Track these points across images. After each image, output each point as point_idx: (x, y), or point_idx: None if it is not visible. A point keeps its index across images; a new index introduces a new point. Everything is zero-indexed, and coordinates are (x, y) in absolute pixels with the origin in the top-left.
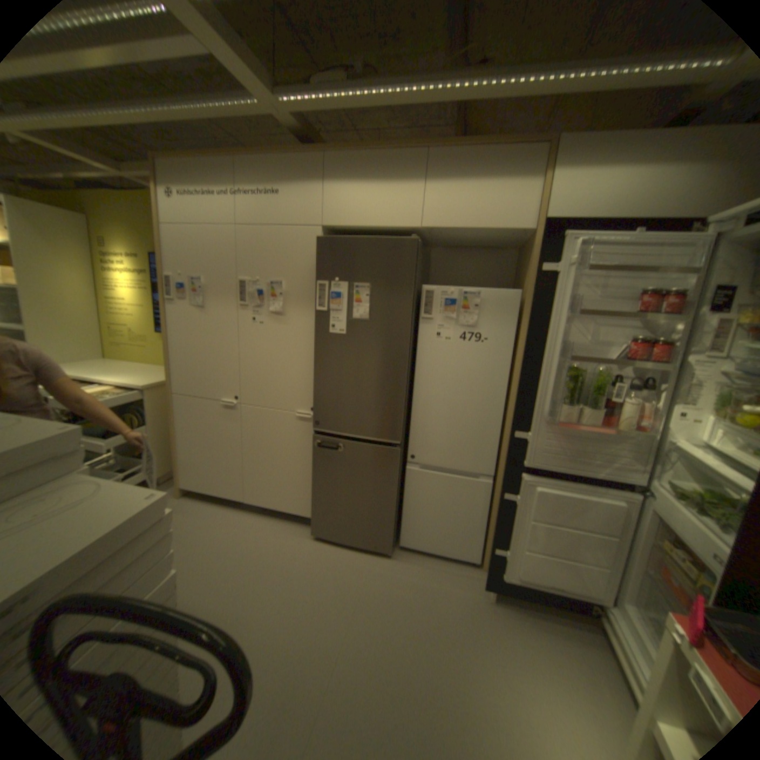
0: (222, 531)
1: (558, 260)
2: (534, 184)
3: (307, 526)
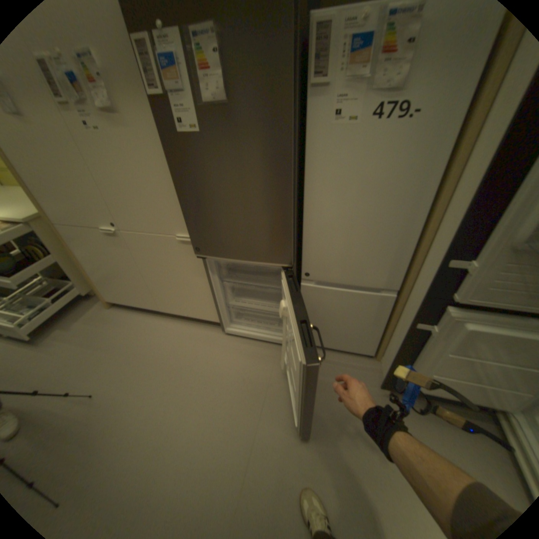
0: (145, 337)
1: None
2: None
3: (218, 326)
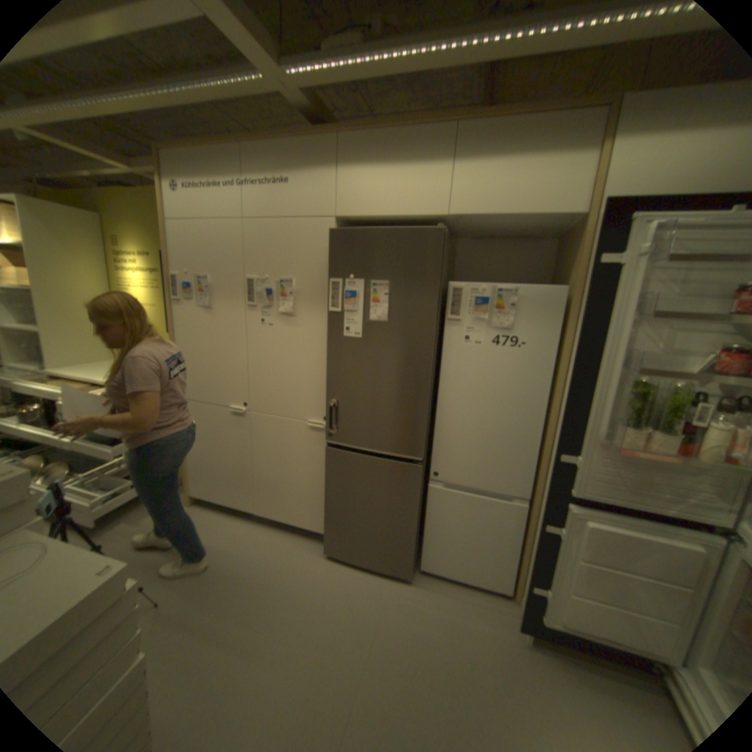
0: (230, 545)
1: (622, 250)
2: (587, 158)
3: (320, 542)
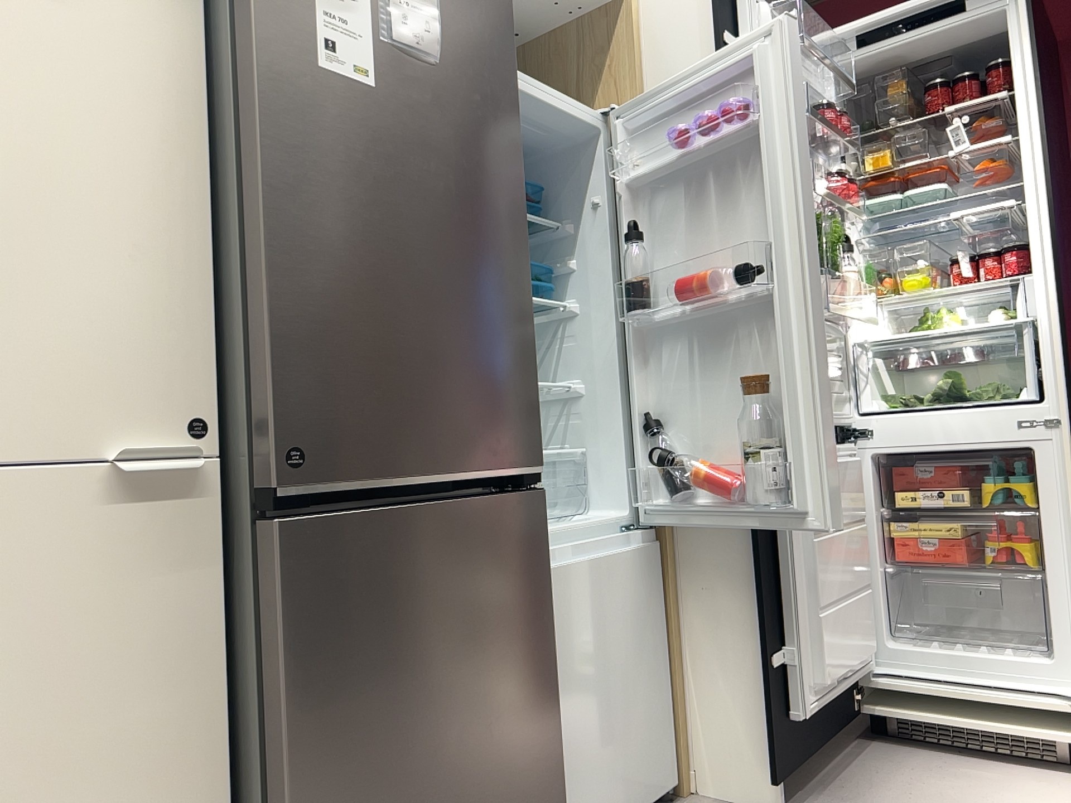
0: None
1: (736, 32)
2: None
3: None
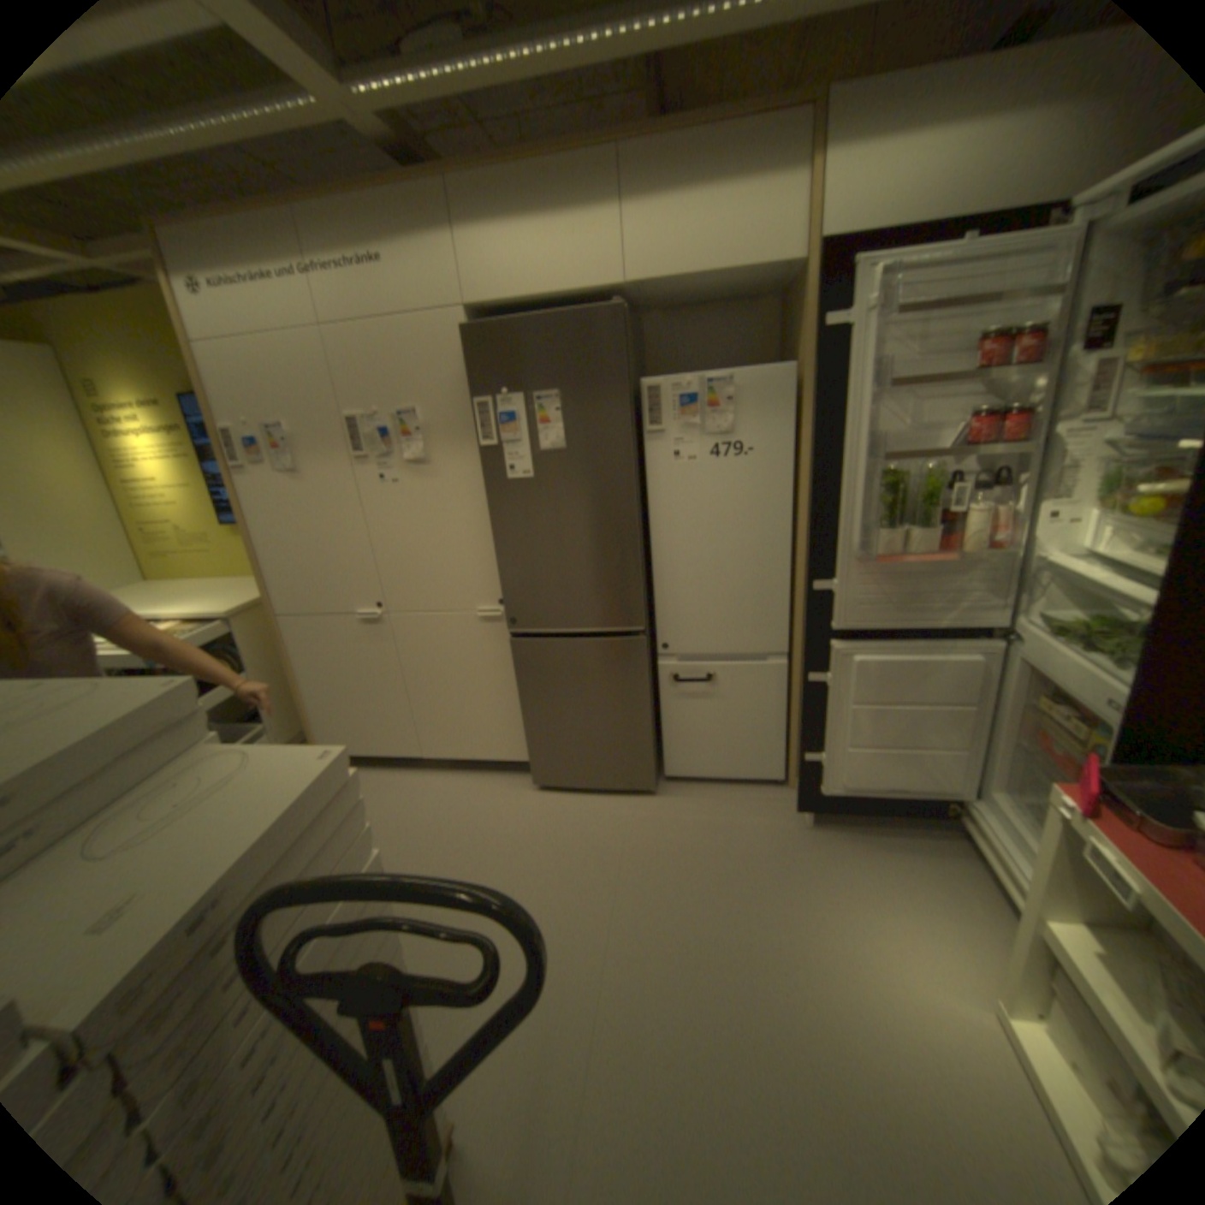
0: (402, 802)
1: (849, 306)
2: (796, 182)
3: (526, 773)
